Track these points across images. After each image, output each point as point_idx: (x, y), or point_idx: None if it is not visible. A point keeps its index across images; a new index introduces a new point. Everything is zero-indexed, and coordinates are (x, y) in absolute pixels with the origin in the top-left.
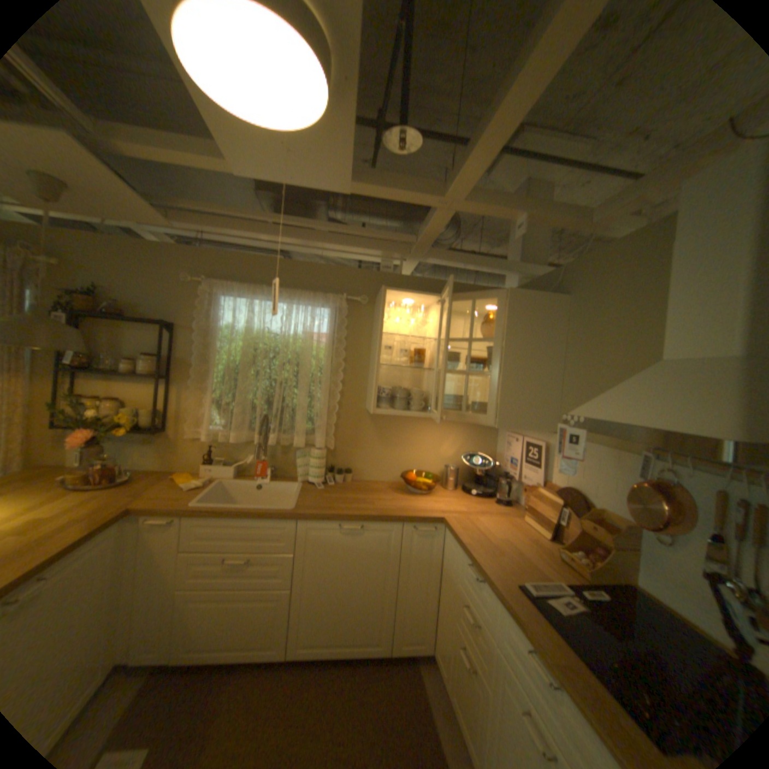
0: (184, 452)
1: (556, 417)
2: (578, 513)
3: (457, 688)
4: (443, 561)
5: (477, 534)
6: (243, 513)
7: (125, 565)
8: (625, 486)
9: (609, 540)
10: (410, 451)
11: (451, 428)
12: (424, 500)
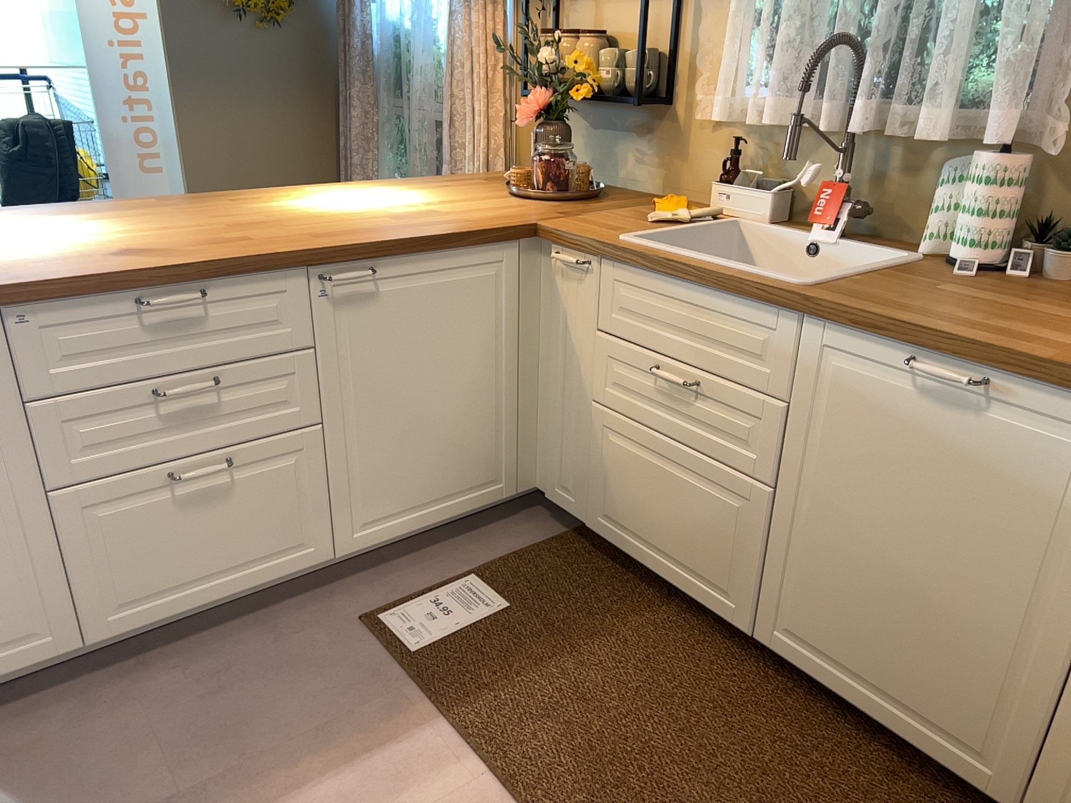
0: (699, 156)
1: None
2: None
3: None
4: None
5: None
6: (695, 268)
7: (542, 328)
8: None
9: None
10: None
11: None
12: None
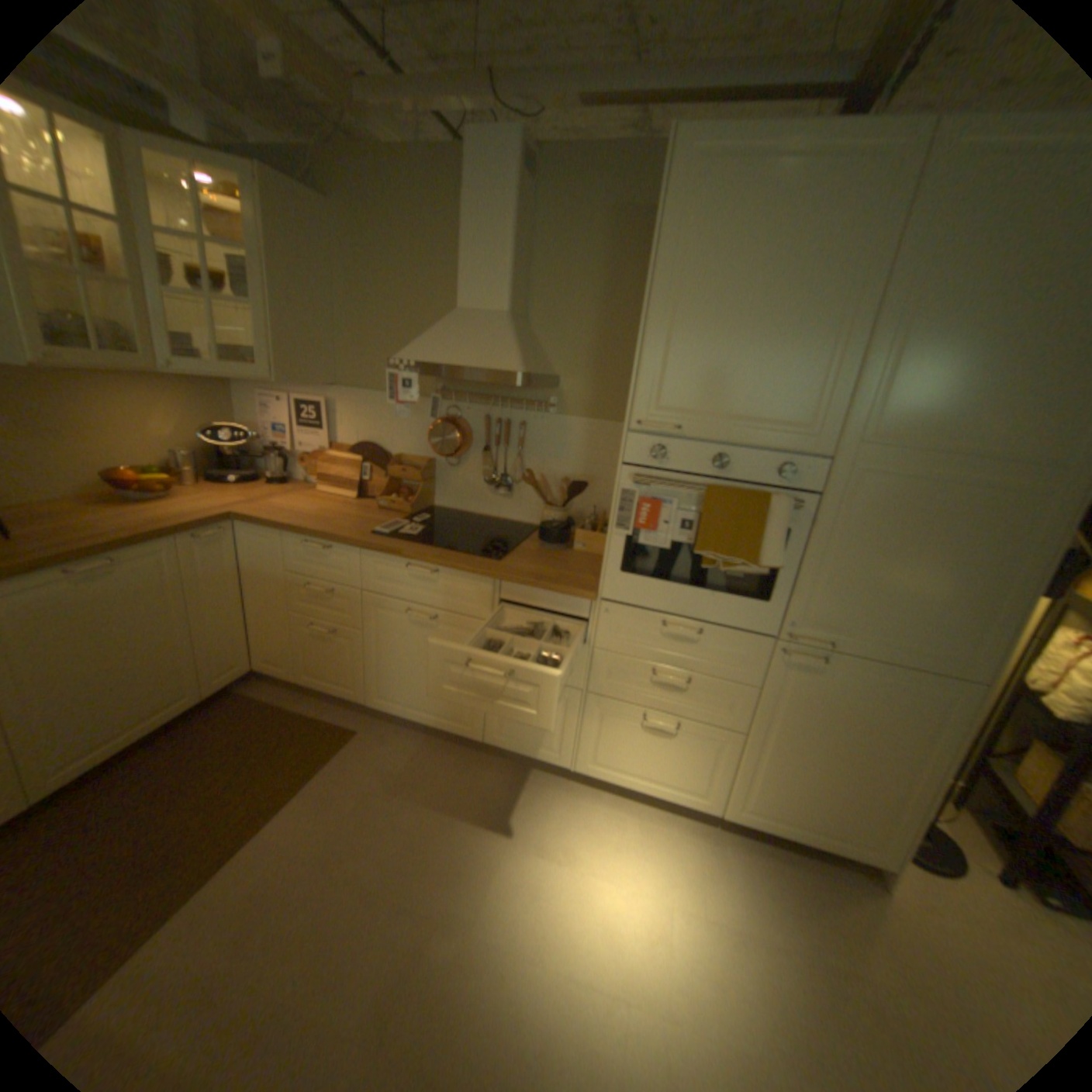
0: None
1: (330, 366)
2: (376, 463)
3: (305, 665)
4: (236, 567)
5: (287, 514)
6: None
7: None
8: (416, 428)
9: (407, 479)
10: (91, 439)
11: (157, 391)
12: (170, 504)
